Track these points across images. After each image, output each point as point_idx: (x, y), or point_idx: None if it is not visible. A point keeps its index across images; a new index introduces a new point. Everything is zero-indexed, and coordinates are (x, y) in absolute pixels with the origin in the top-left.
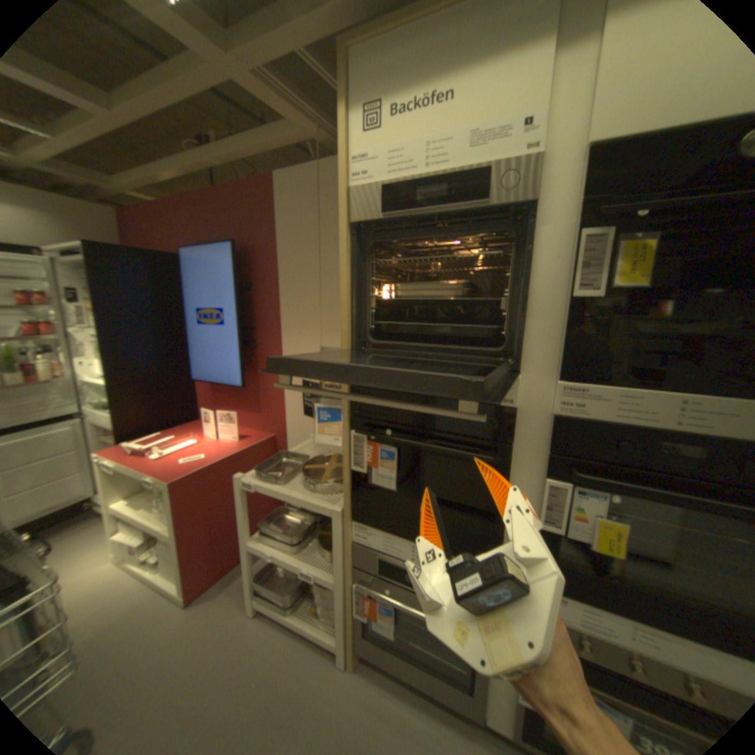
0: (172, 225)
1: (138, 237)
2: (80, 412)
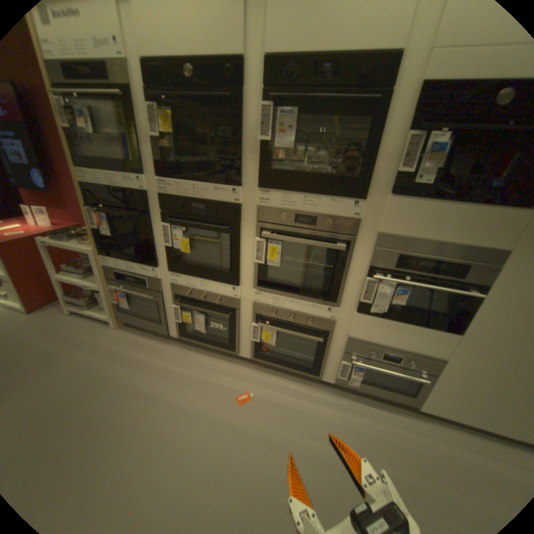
0: None
1: None
2: None
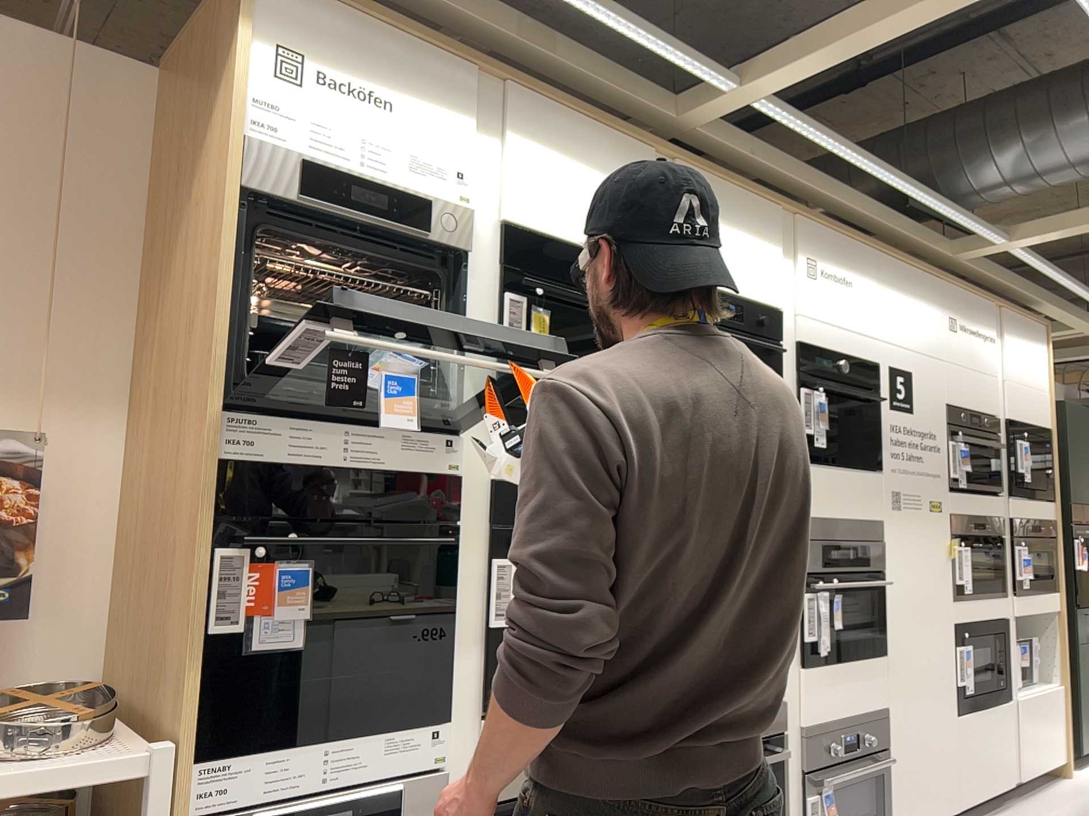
0: None
1: None
2: None
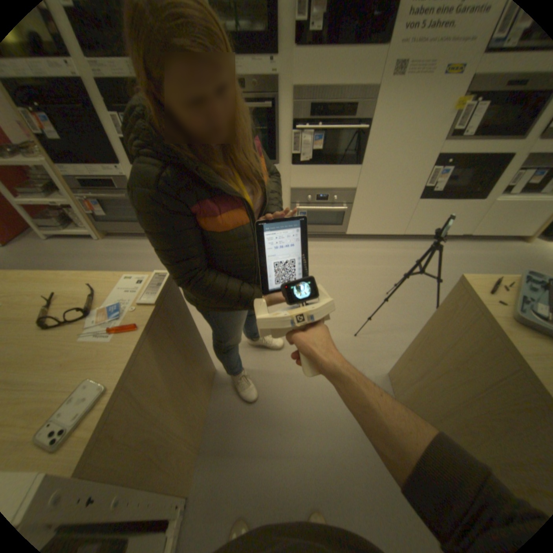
0: None
1: None
2: None
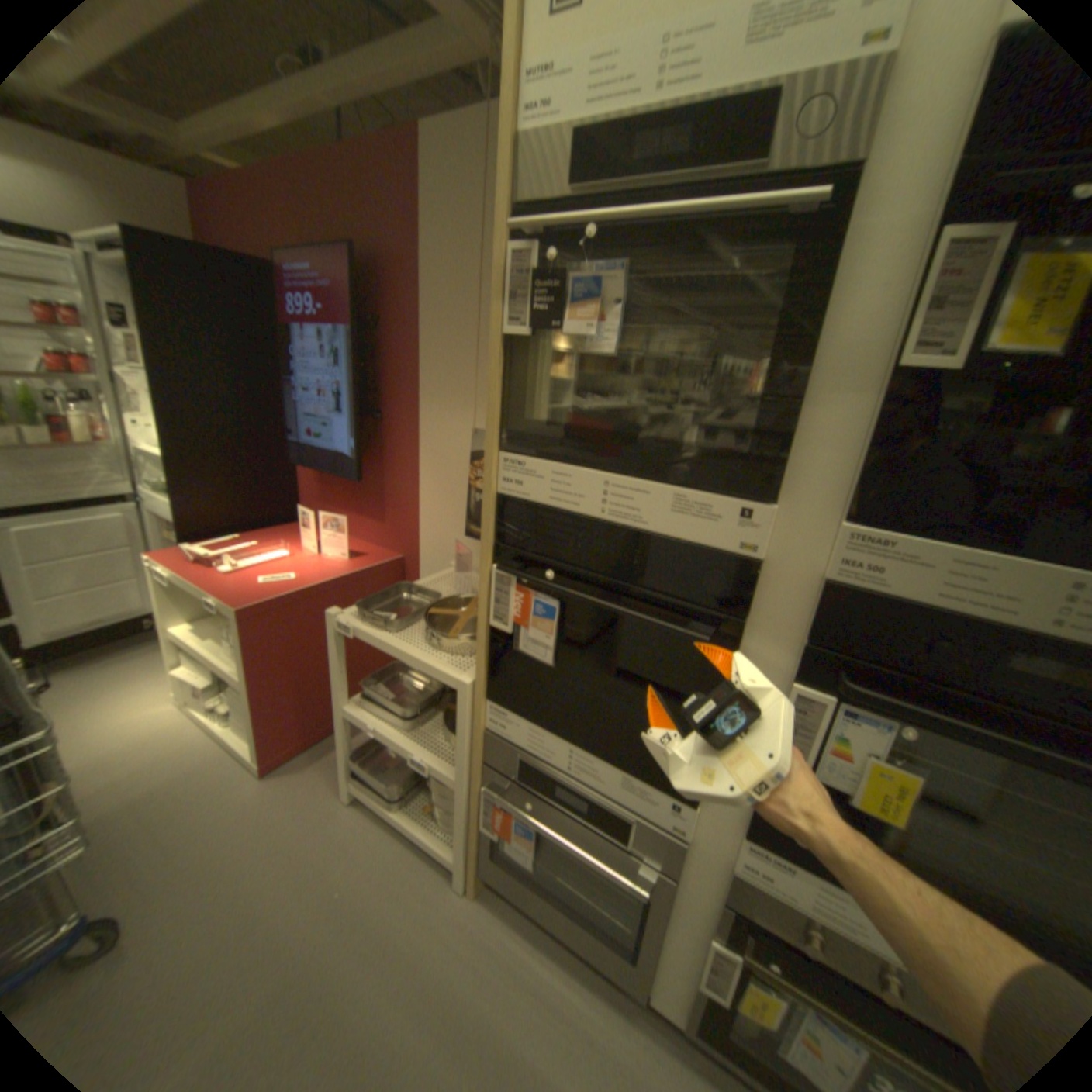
0: (264, 212)
1: (217, 232)
2: (134, 494)
